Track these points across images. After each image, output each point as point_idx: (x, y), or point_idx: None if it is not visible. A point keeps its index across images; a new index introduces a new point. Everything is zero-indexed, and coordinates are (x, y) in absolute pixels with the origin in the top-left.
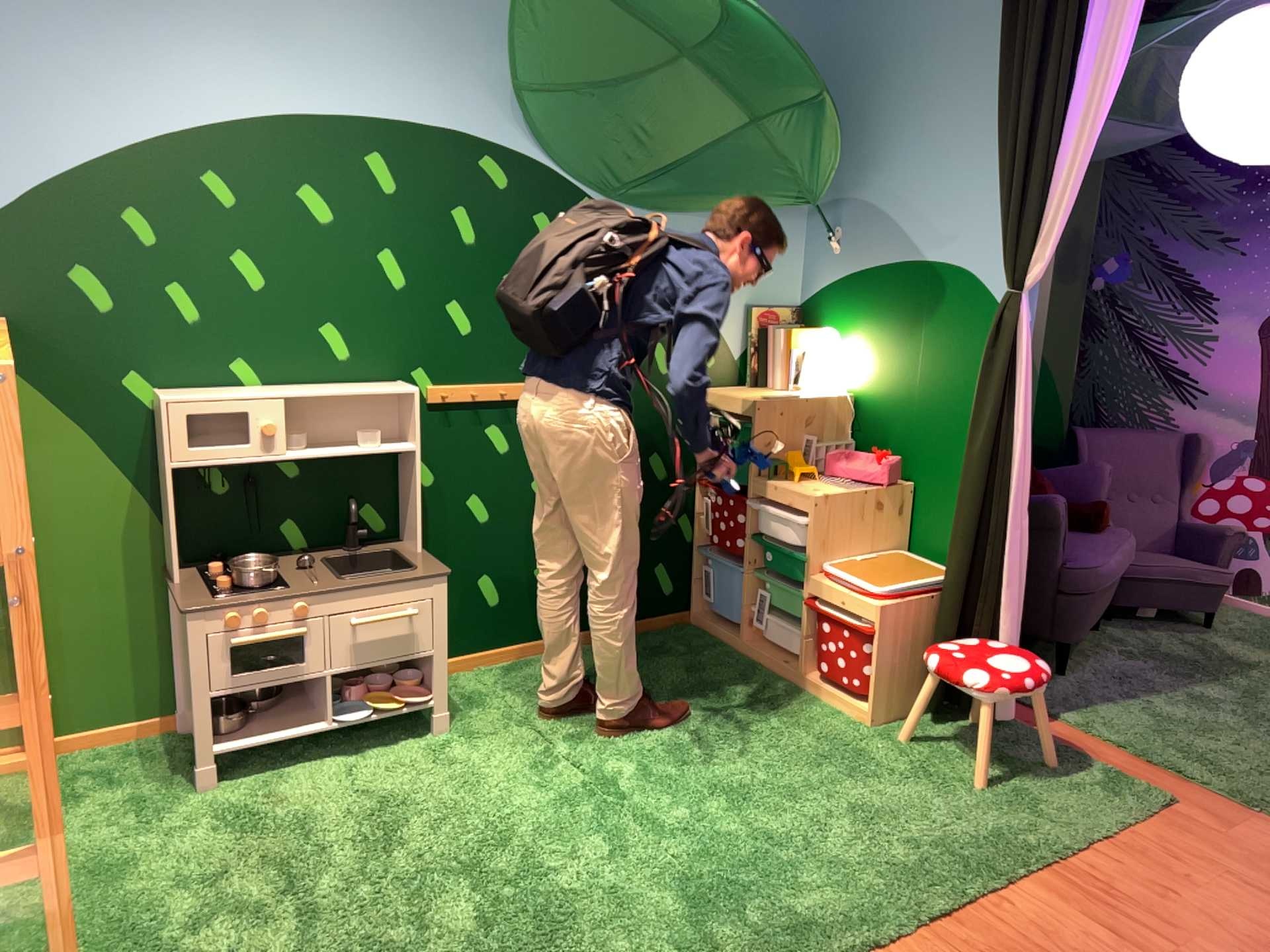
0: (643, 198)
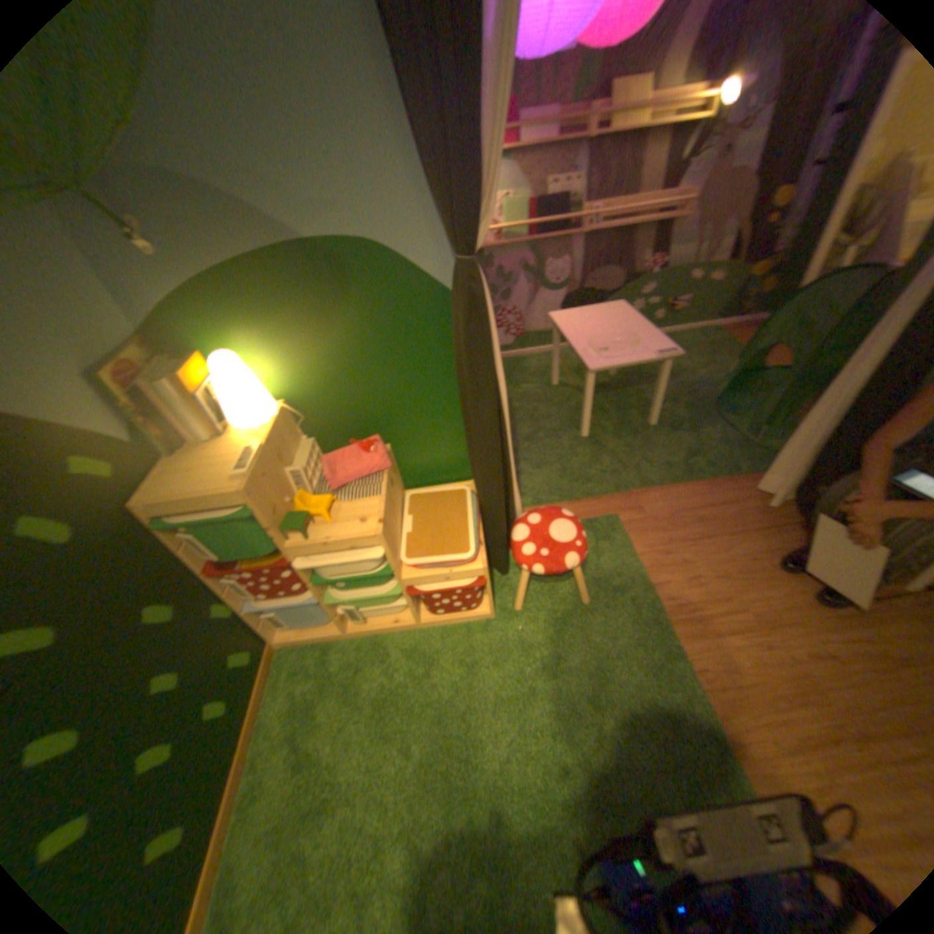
0: None
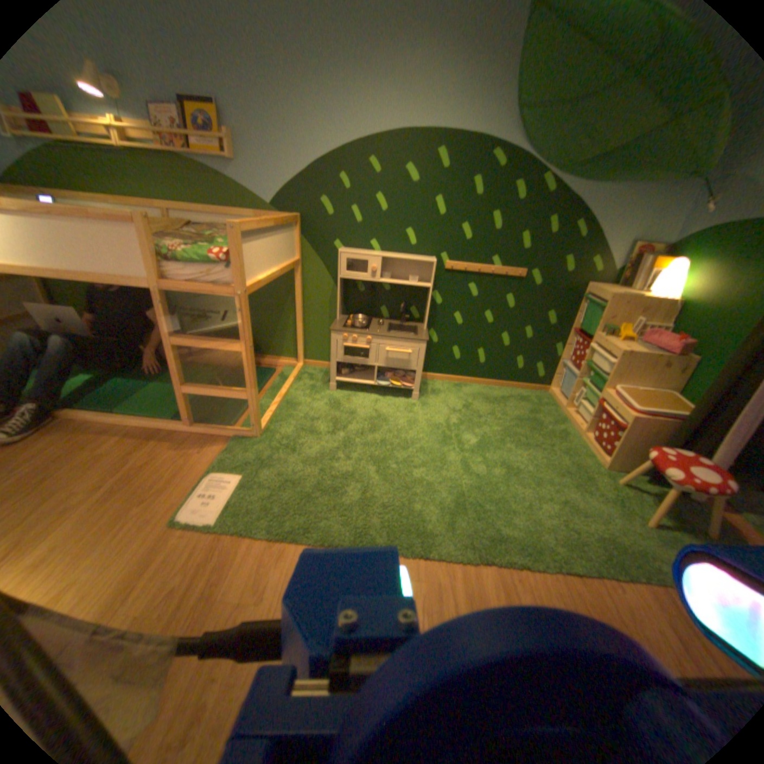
0: (583, 168)
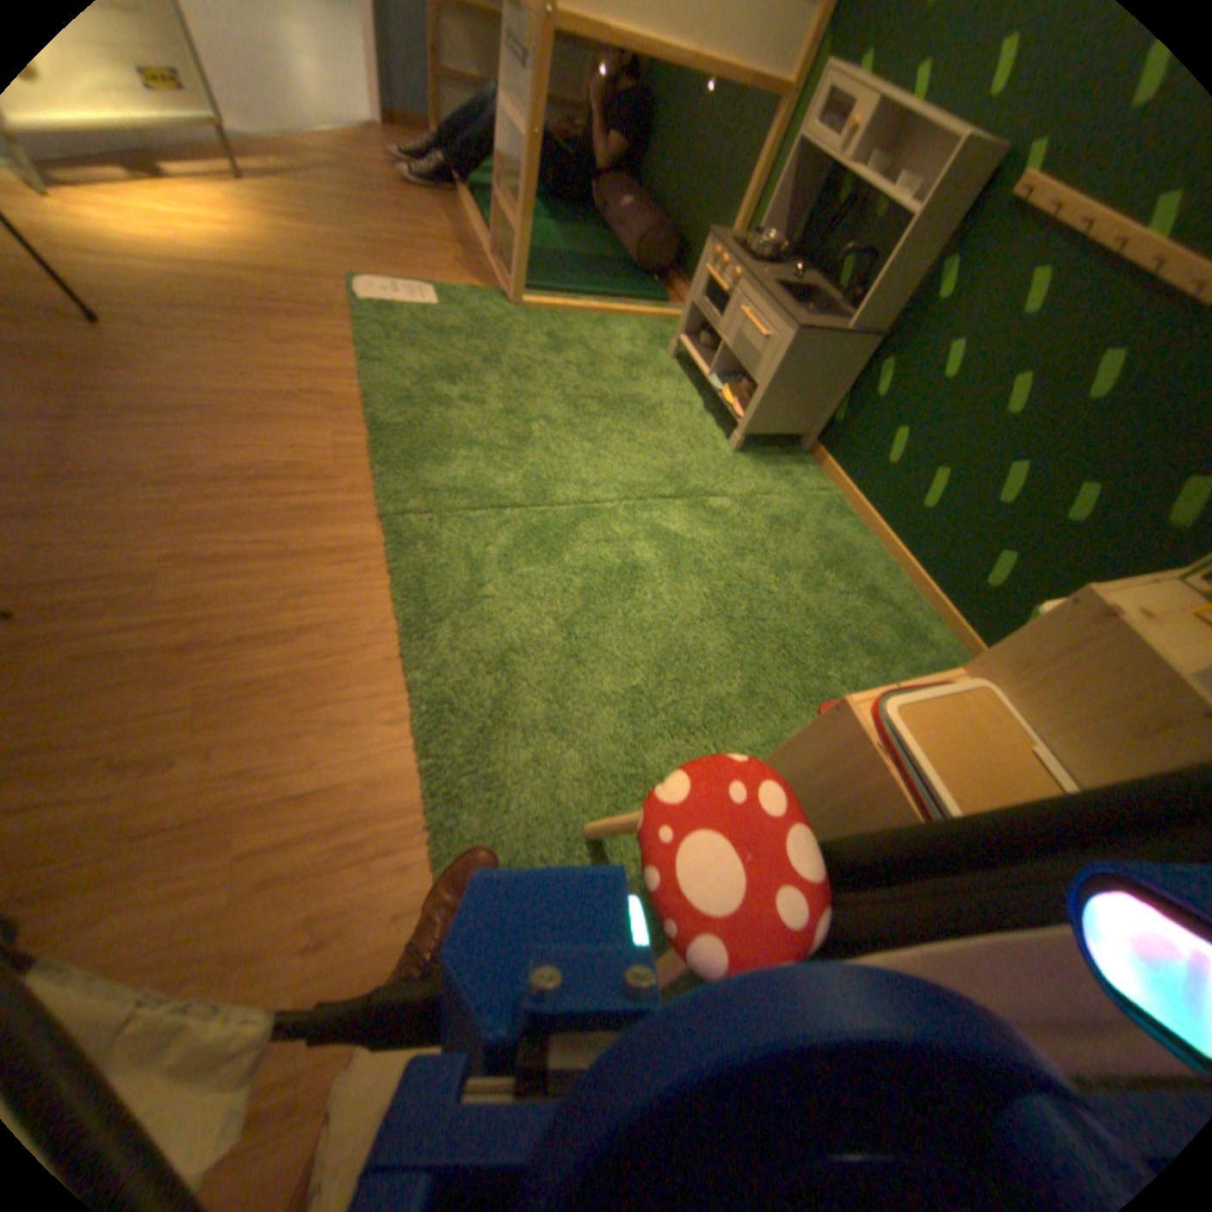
0: None
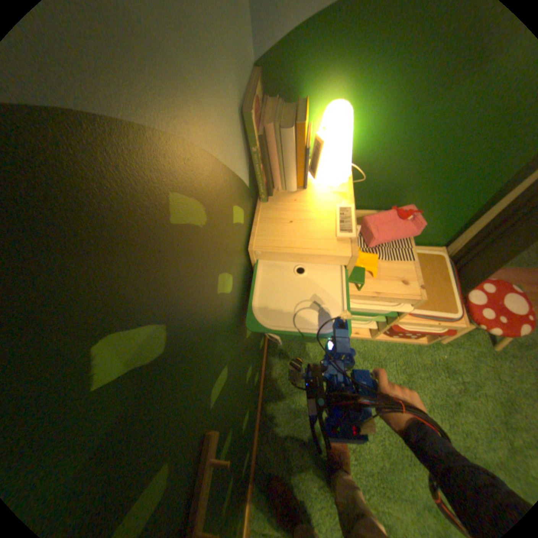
0: None
